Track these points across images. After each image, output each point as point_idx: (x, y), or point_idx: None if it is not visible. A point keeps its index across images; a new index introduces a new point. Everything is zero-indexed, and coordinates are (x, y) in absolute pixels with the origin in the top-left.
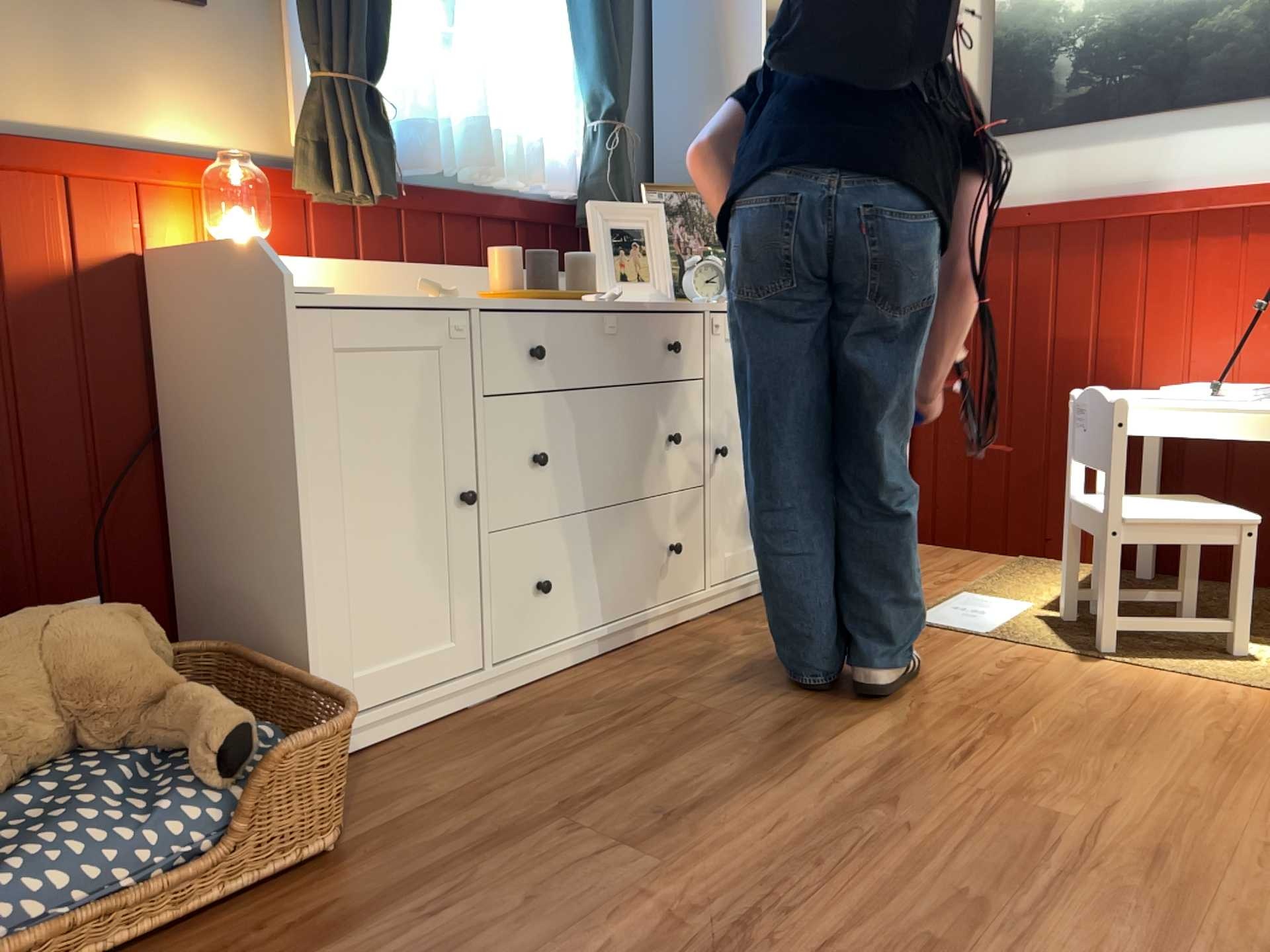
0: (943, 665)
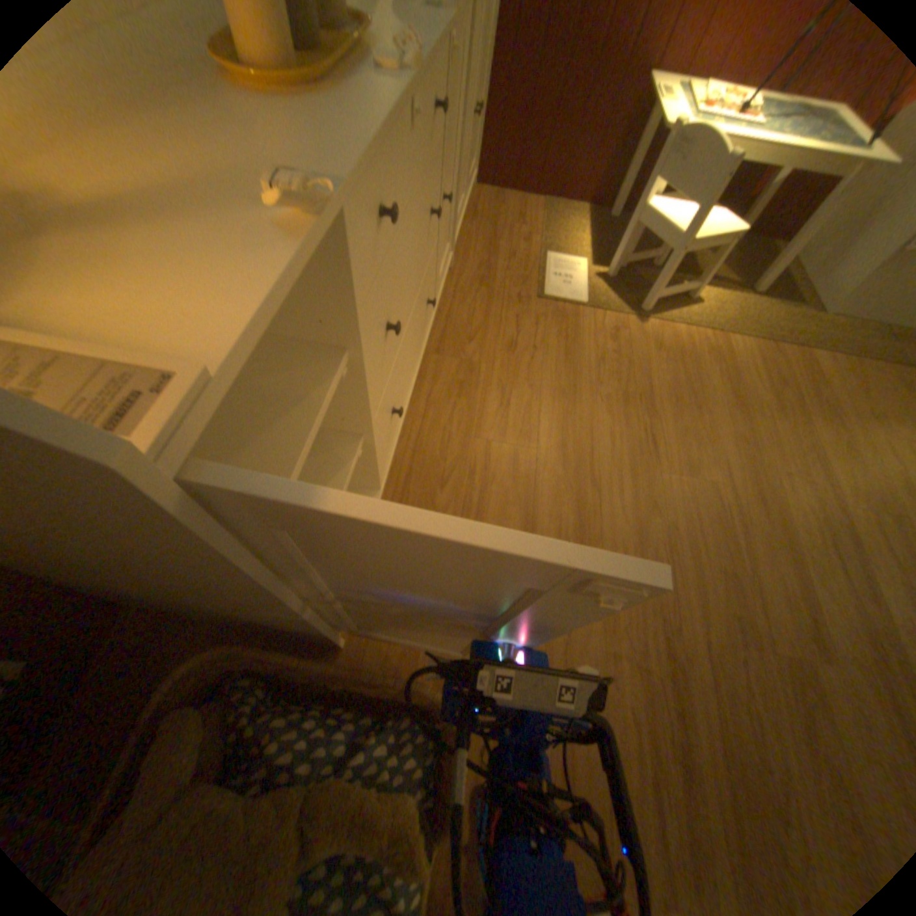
0: (586, 347)
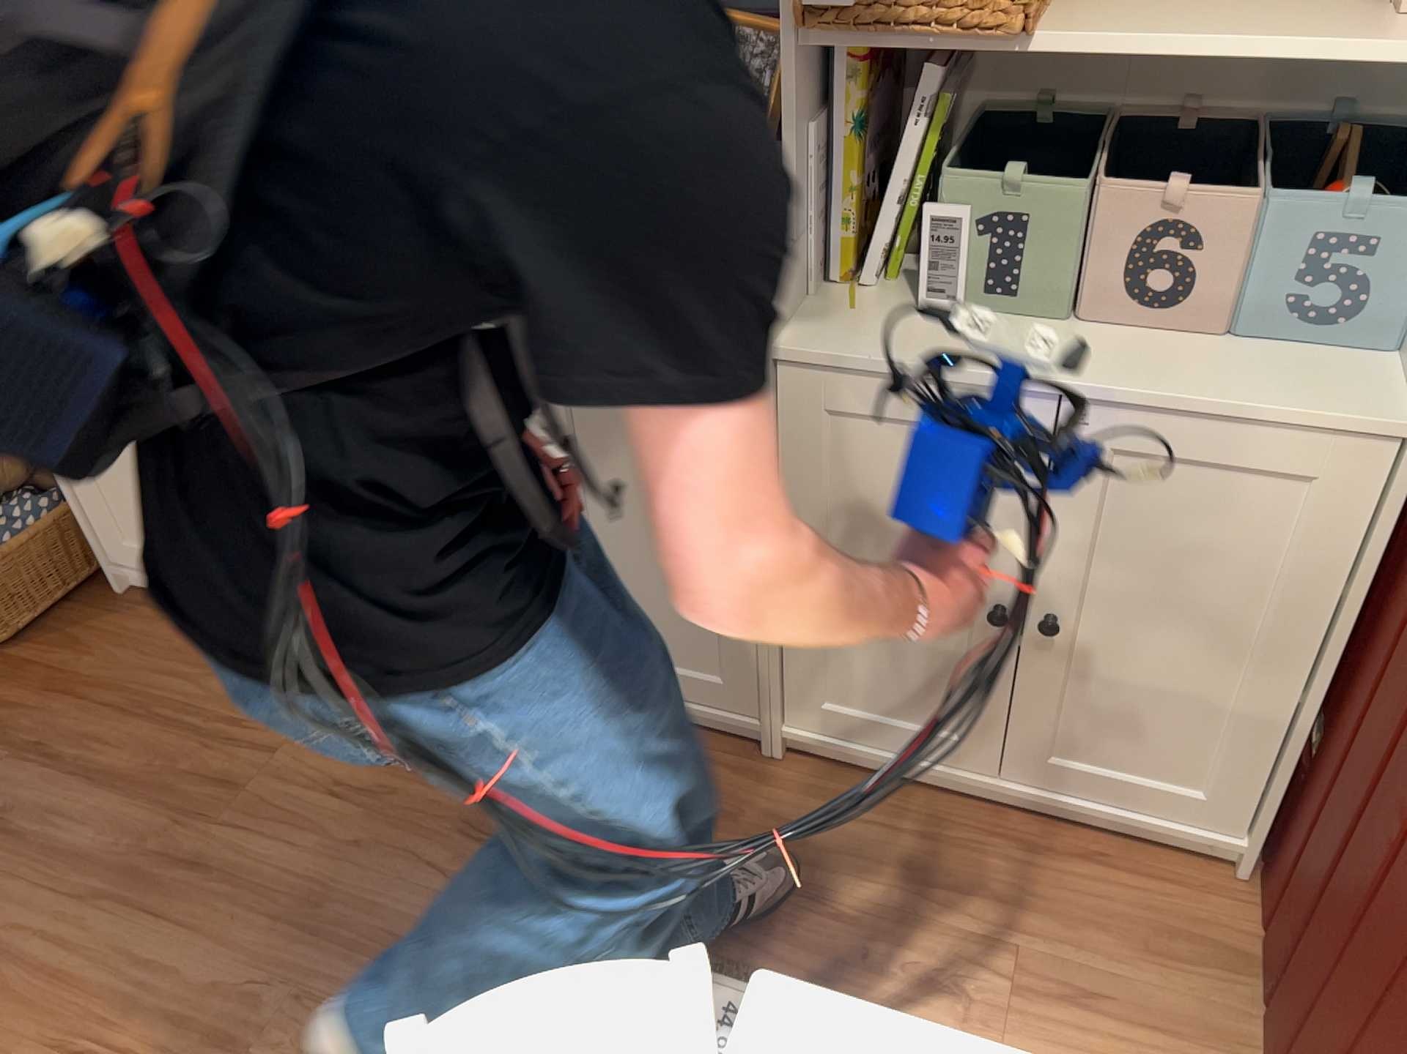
0: None
